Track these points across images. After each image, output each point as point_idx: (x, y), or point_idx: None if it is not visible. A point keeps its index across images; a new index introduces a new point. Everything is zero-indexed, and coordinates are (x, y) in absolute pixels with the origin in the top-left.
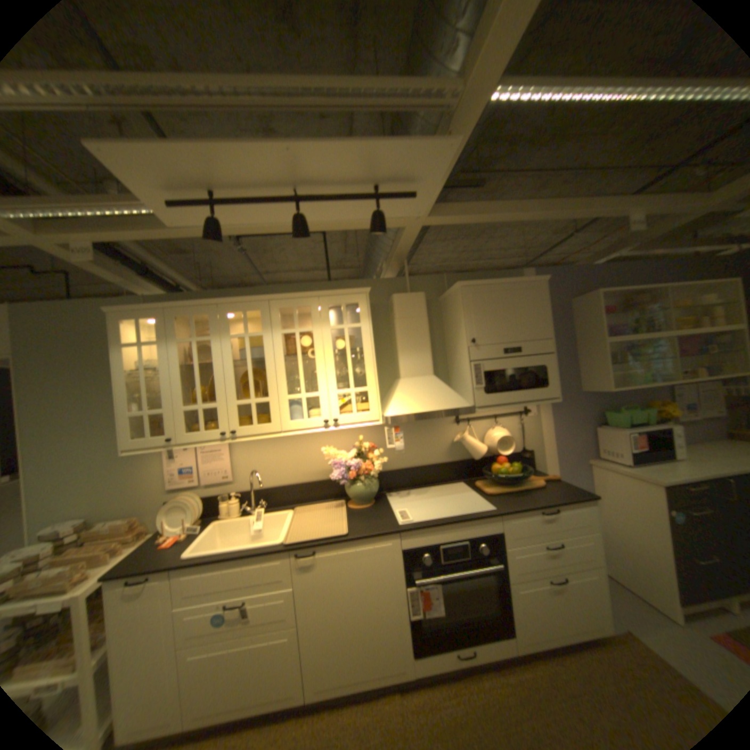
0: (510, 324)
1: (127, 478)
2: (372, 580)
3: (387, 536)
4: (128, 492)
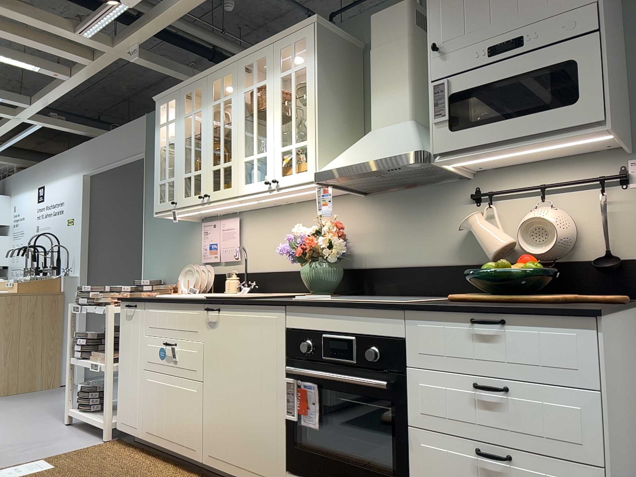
0: (502, 1)
1: (185, 249)
2: (257, 354)
3: (272, 305)
4: (185, 261)
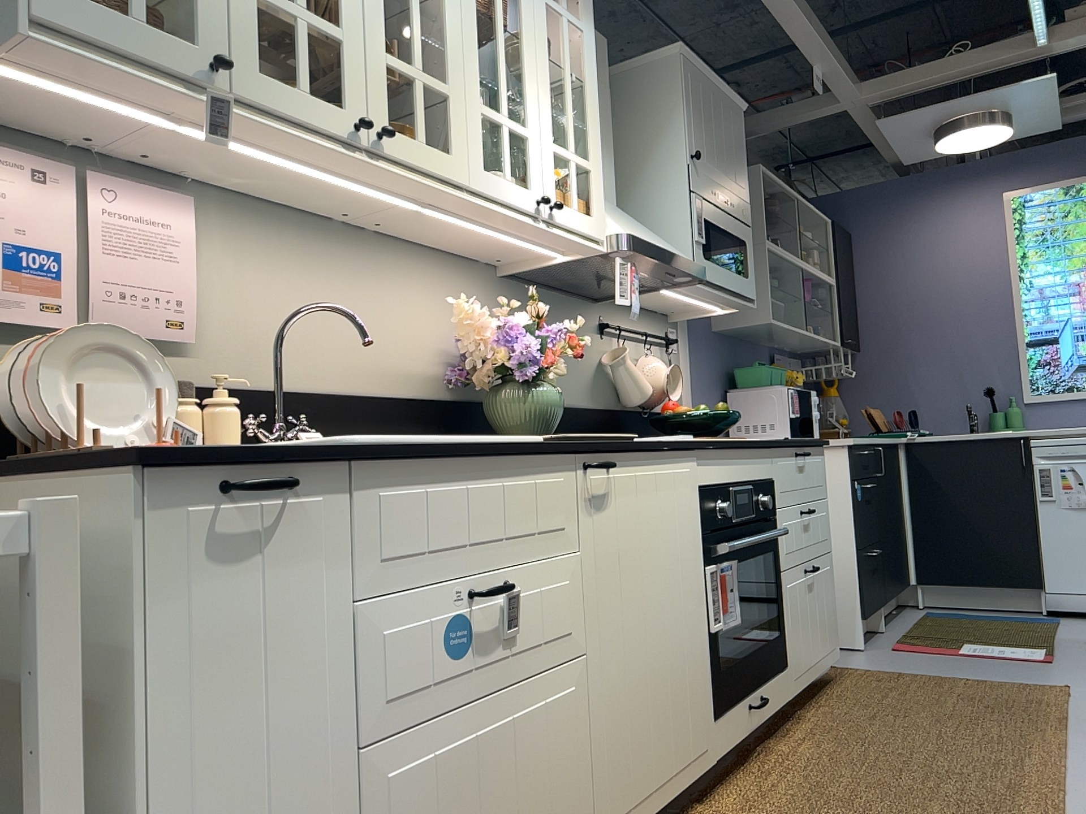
0: (722, 155)
1: None
2: (674, 541)
3: (689, 448)
4: None
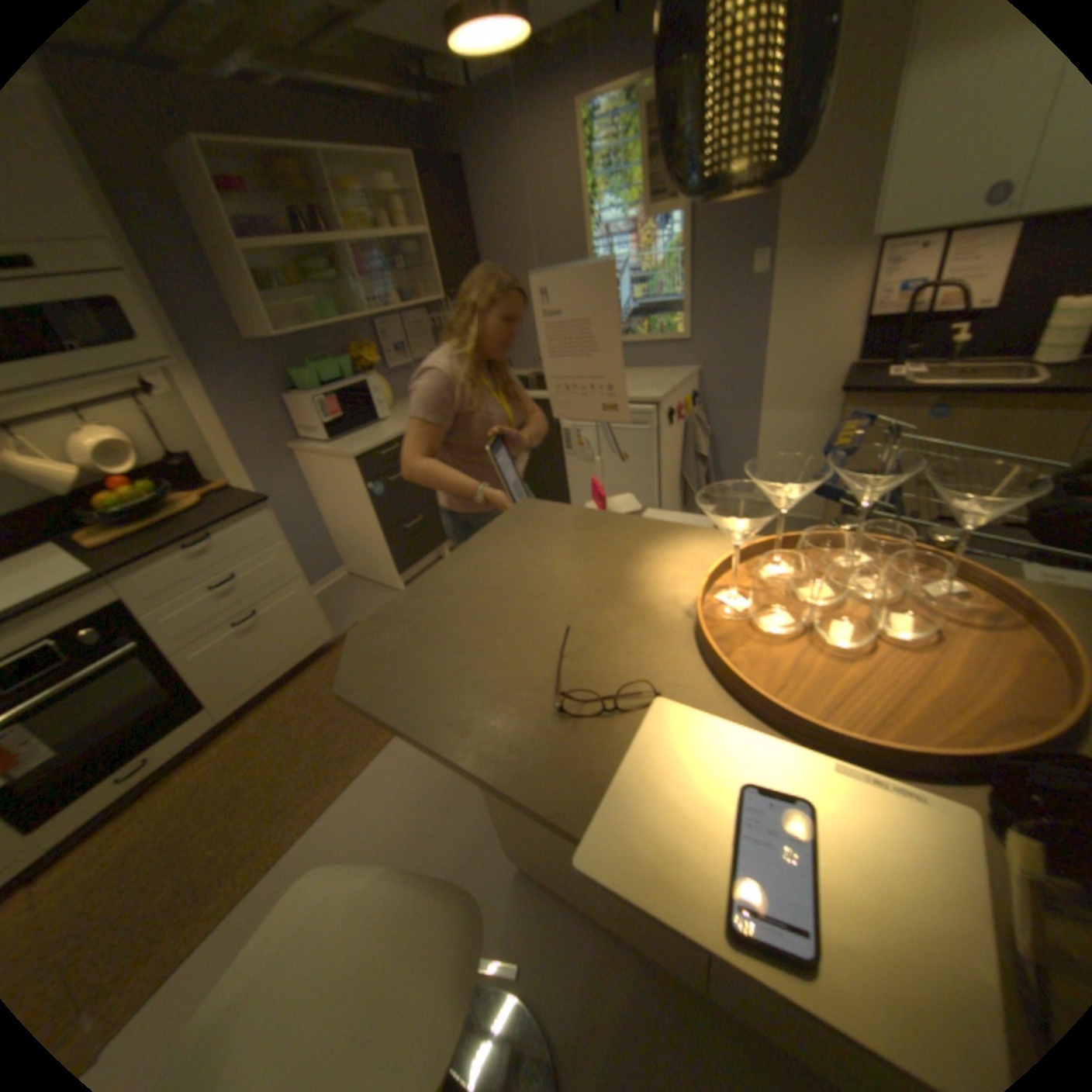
0: None
1: None
2: None
3: None
4: None
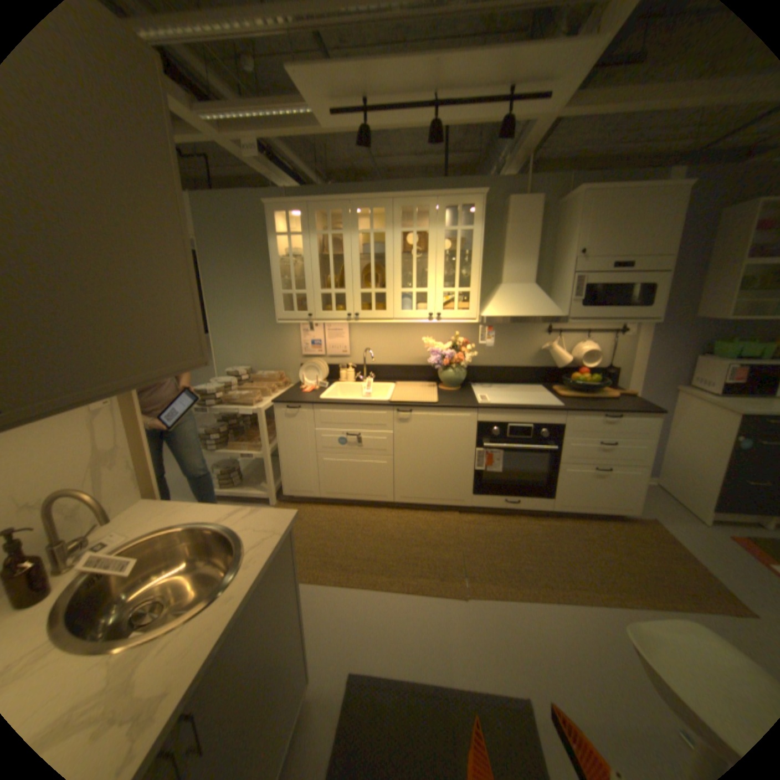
0: (630, 235)
1: (276, 342)
2: (451, 437)
3: (468, 408)
4: (277, 352)
